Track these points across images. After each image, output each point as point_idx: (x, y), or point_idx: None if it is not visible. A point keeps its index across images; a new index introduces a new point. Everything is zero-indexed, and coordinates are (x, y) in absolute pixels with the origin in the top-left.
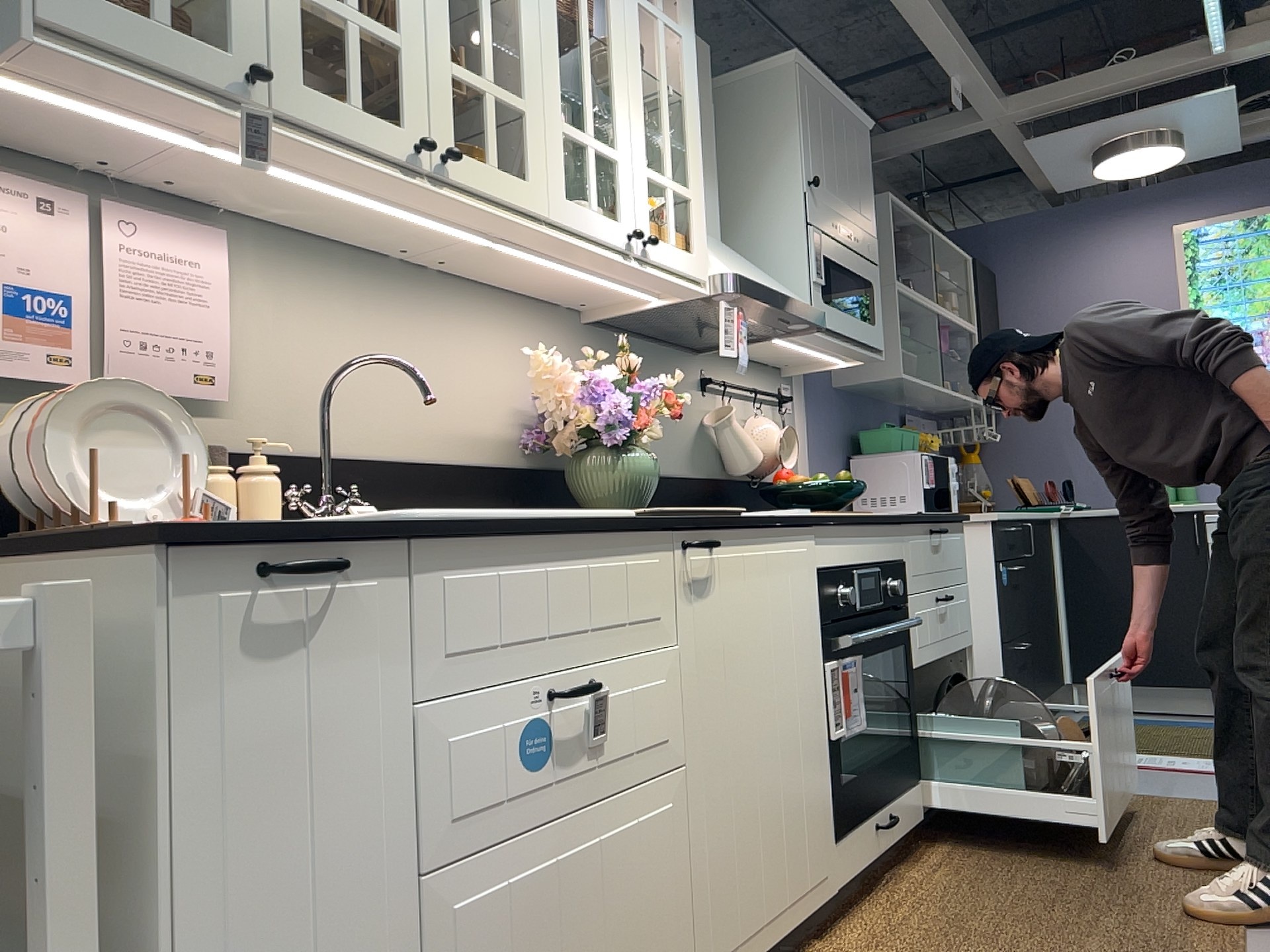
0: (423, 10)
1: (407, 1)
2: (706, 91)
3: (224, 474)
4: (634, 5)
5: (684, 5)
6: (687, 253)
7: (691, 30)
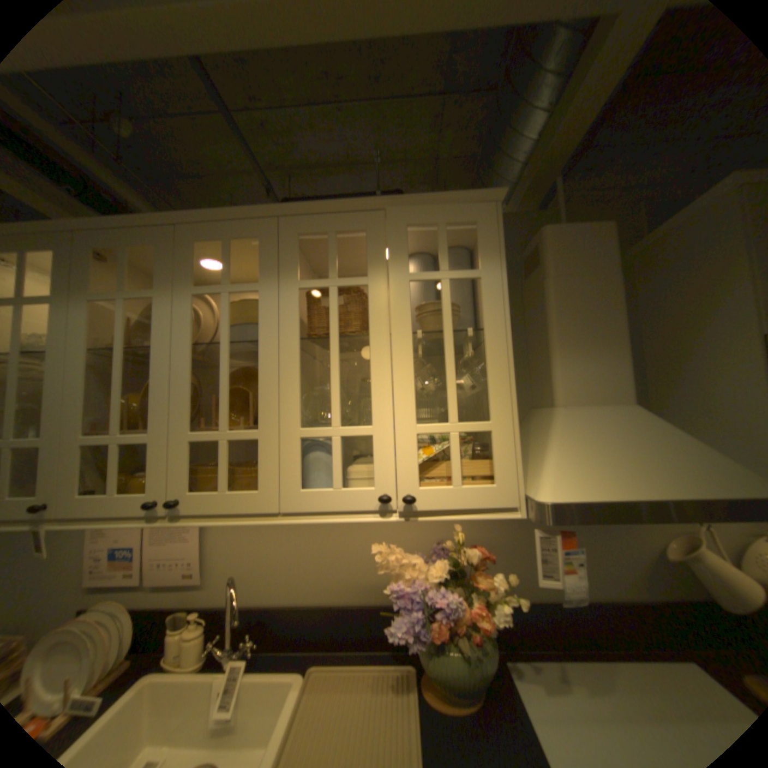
0: (167, 409)
1: (154, 409)
2: (602, 267)
3: (174, 635)
4: (401, 286)
5: (483, 245)
6: (481, 486)
7: (494, 262)
